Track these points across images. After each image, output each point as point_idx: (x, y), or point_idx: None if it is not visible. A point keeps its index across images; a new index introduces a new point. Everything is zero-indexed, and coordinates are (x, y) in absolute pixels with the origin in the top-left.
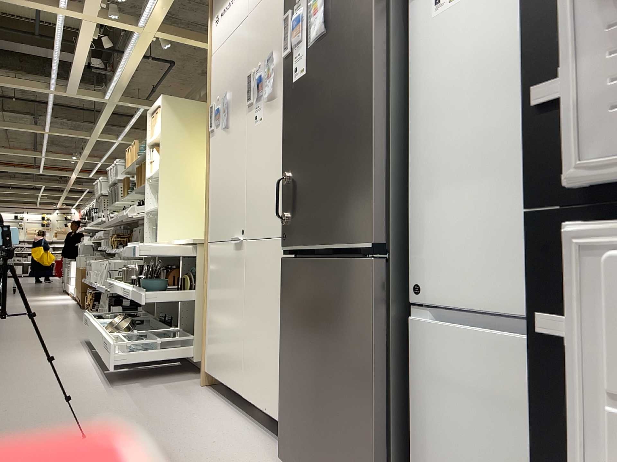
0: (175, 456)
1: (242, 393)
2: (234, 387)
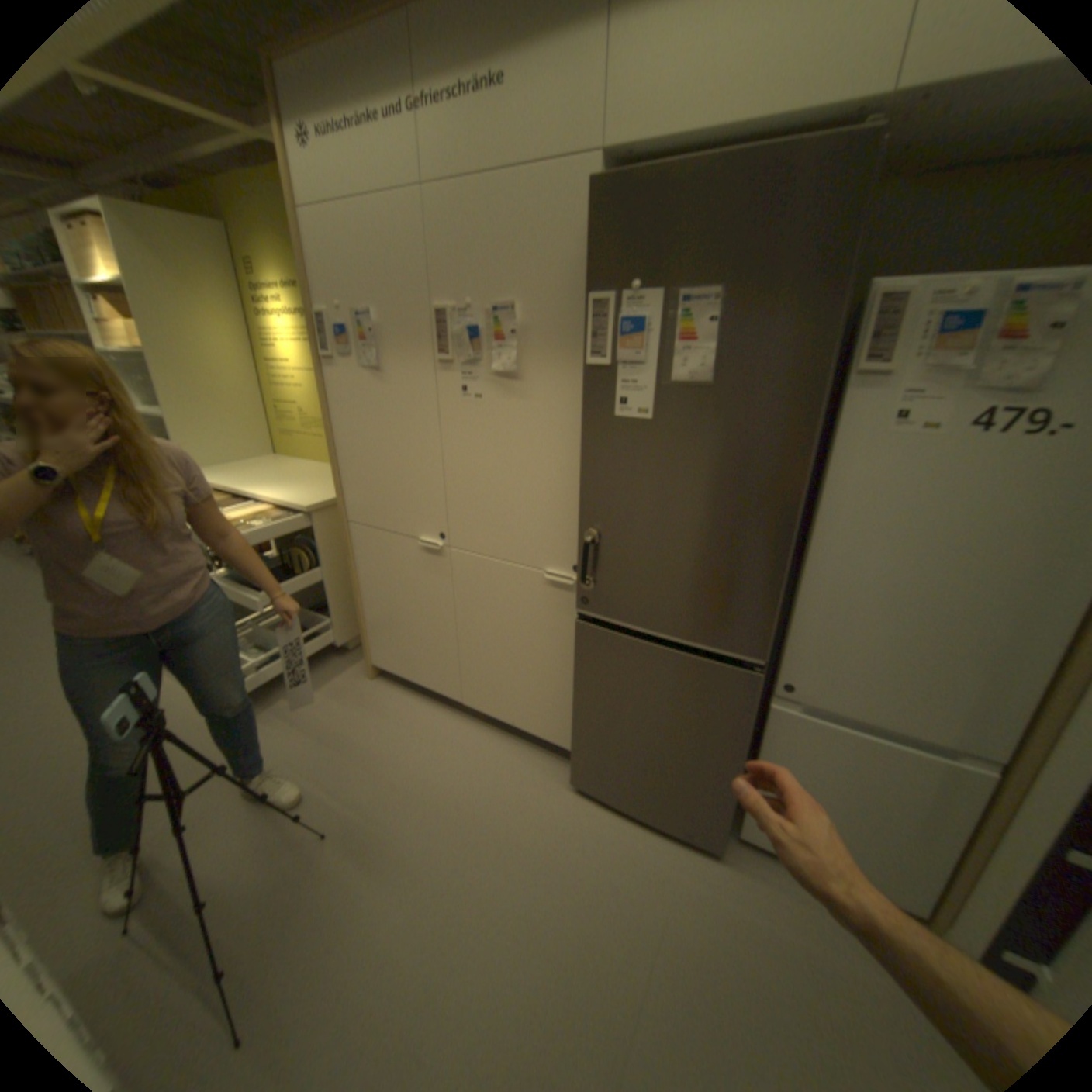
0: (456, 816)
1: (462, 700)
2: (443, 692)
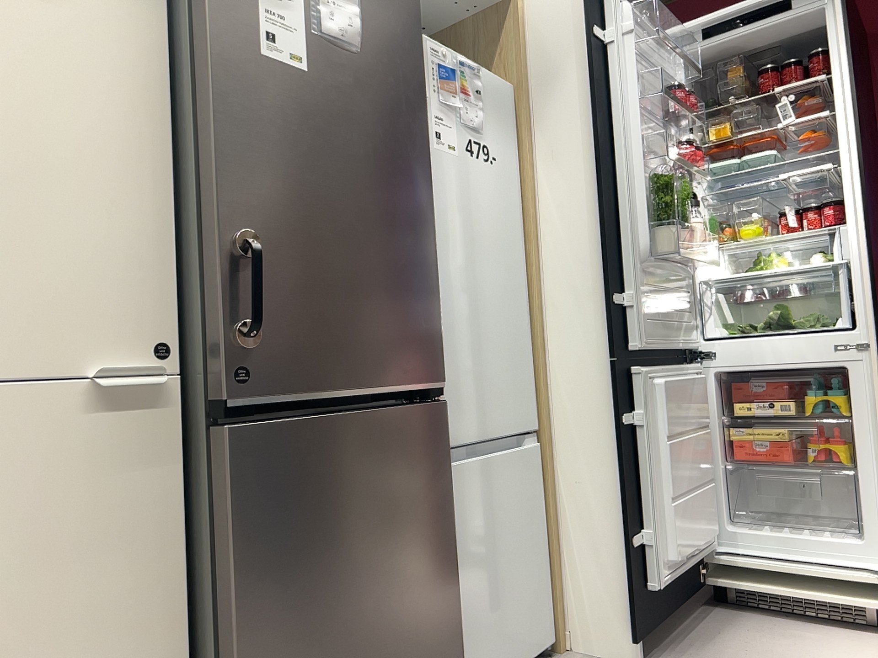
0: None
1: None
2: None
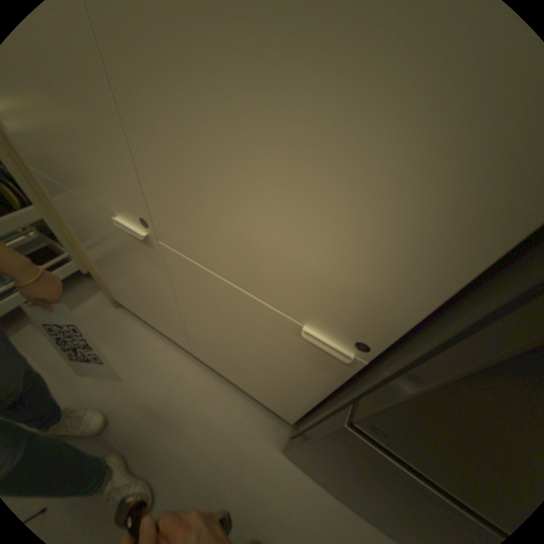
0: (179, 482)
1: (192, 351)
2: (176, 340)
